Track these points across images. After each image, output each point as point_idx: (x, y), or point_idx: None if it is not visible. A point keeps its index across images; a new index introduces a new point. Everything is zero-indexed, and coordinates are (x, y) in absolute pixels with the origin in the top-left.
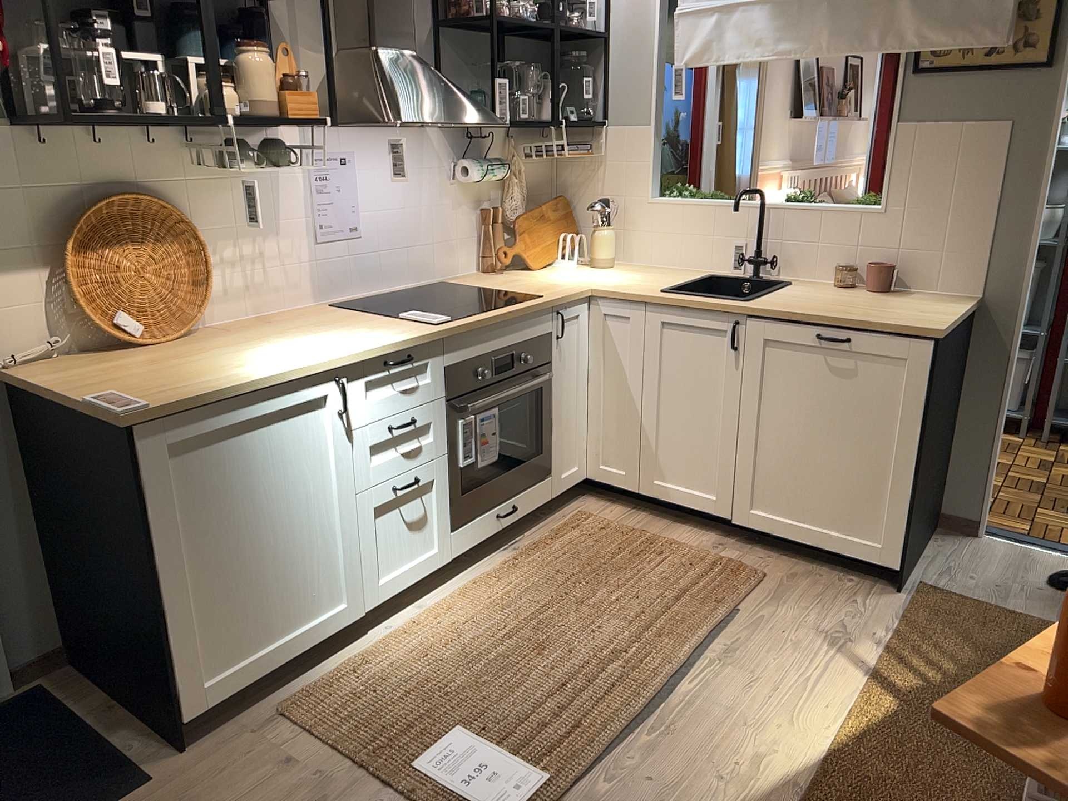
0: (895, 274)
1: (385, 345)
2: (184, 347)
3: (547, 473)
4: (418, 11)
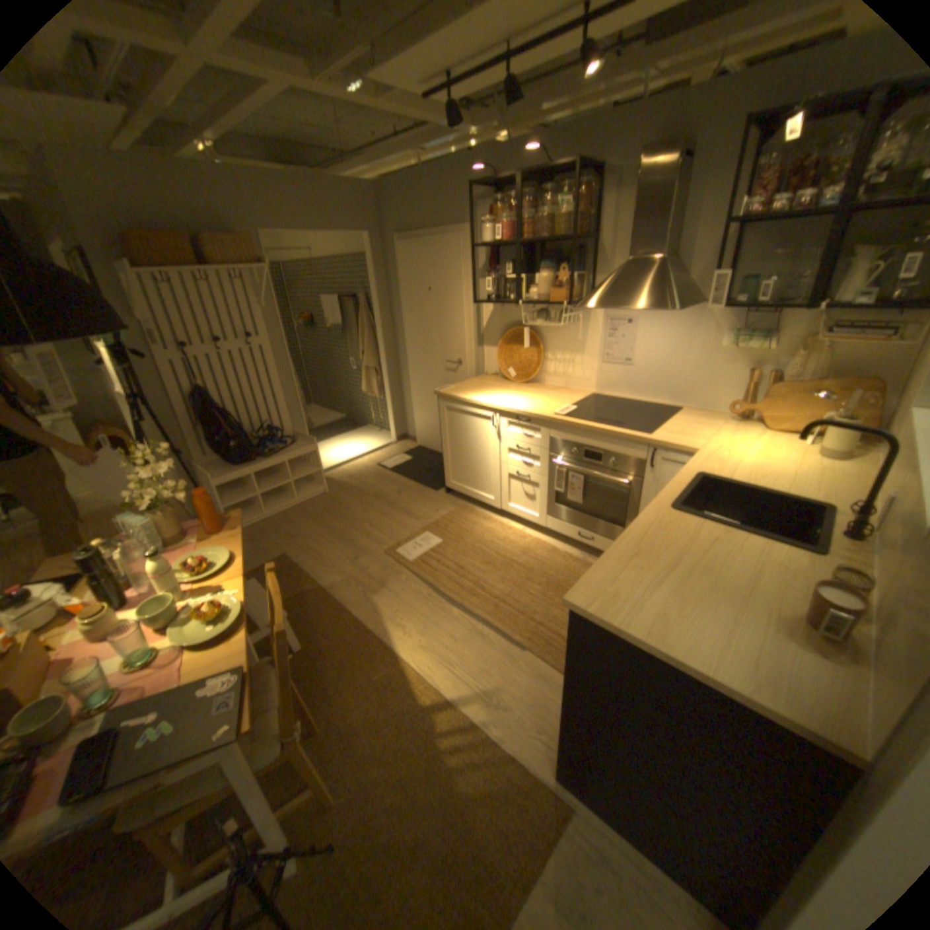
0: (829, 618)
1: (515, 410)
2: (512, 385)
3: None
4: (724, 215)
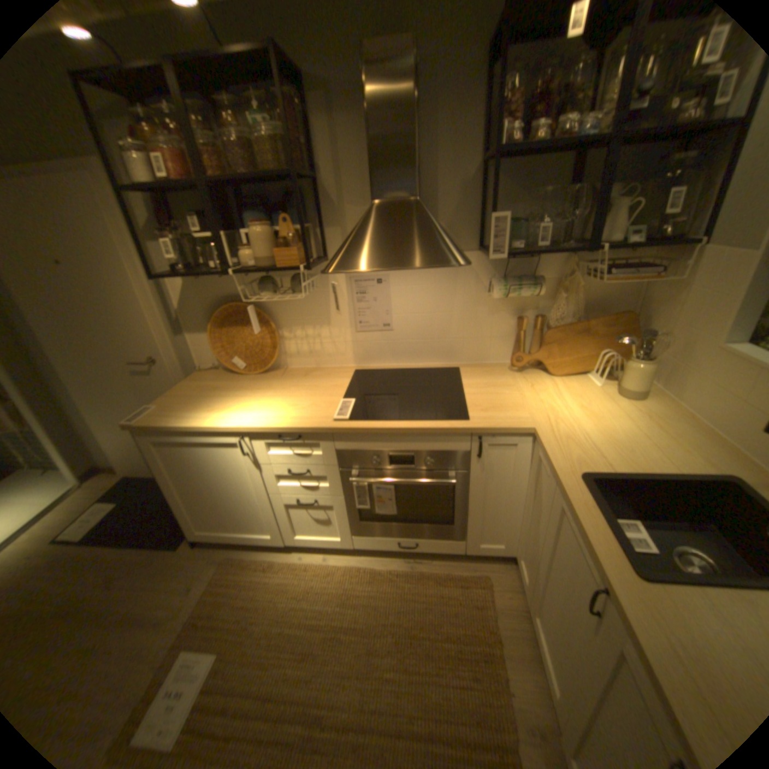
0: None
1: (274, 427)
2: (246, 381)
3: (469, 535)
4: (464, 149)
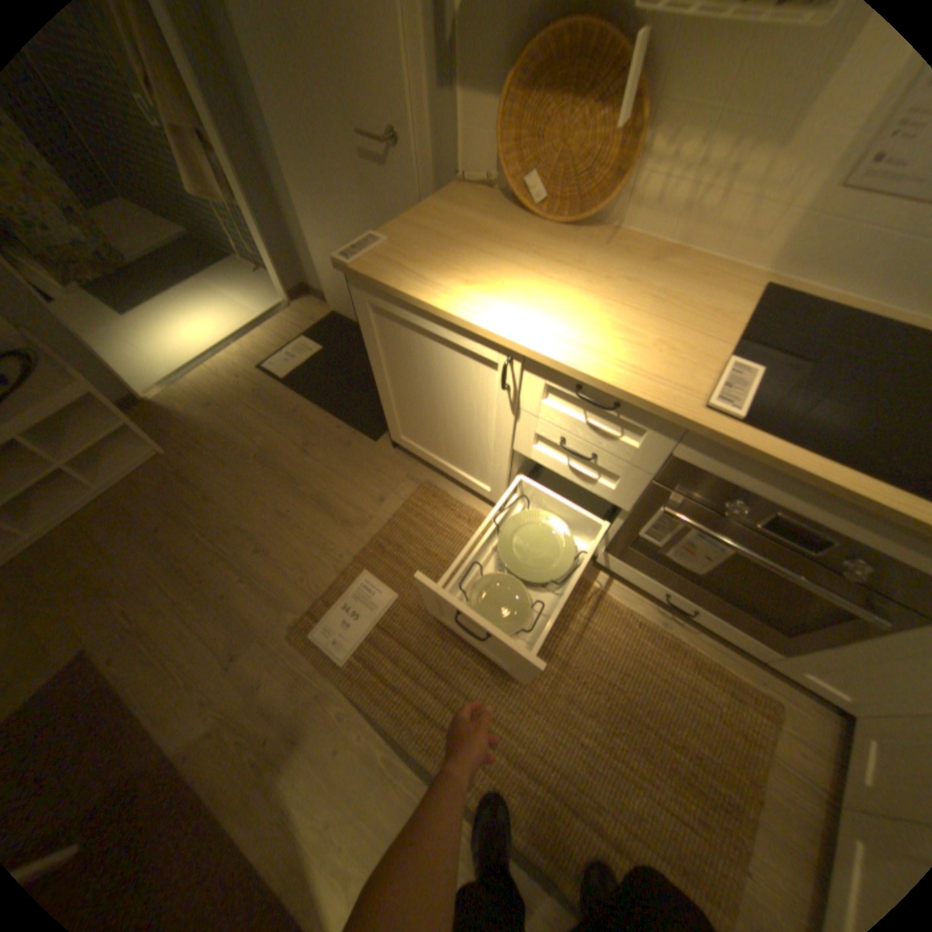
0: None
1: (581, 369)
2: (541, 232)
3: (797, 649)
4: None
